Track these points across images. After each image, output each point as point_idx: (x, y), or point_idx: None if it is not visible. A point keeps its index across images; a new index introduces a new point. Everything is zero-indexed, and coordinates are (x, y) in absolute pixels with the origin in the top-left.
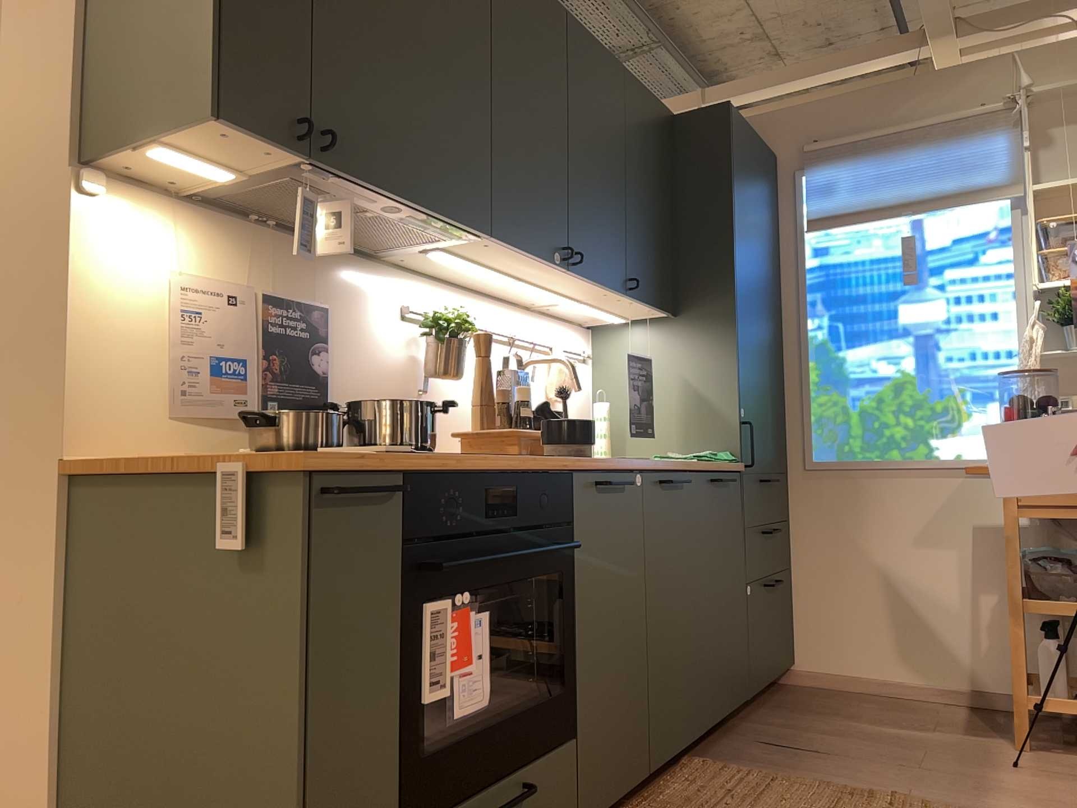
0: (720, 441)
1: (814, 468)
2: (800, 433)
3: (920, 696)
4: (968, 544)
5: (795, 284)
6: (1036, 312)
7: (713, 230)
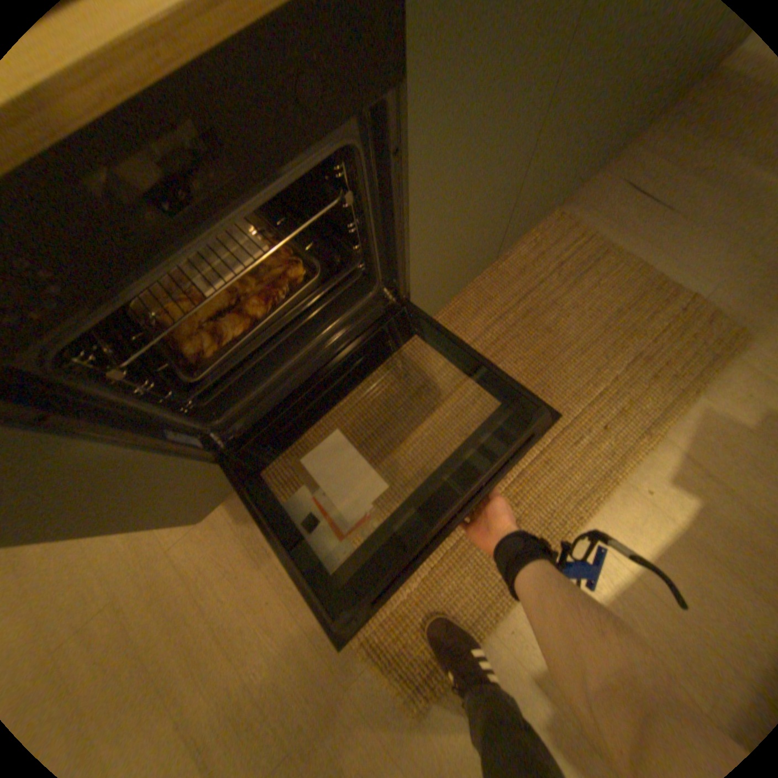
0: None
1: None
2: None
3: None
4: None
5: None
6: None
7: None
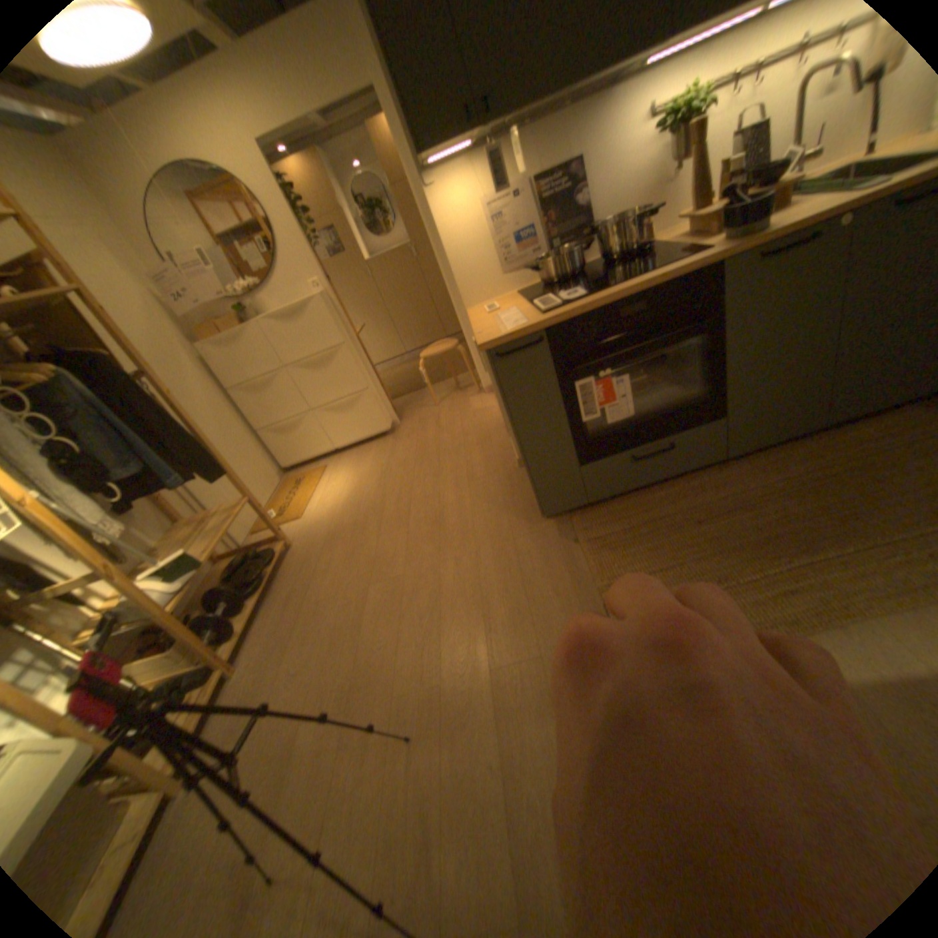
0: None
1: None
2: None
3: None
4: None
5: None
6: None
7: None
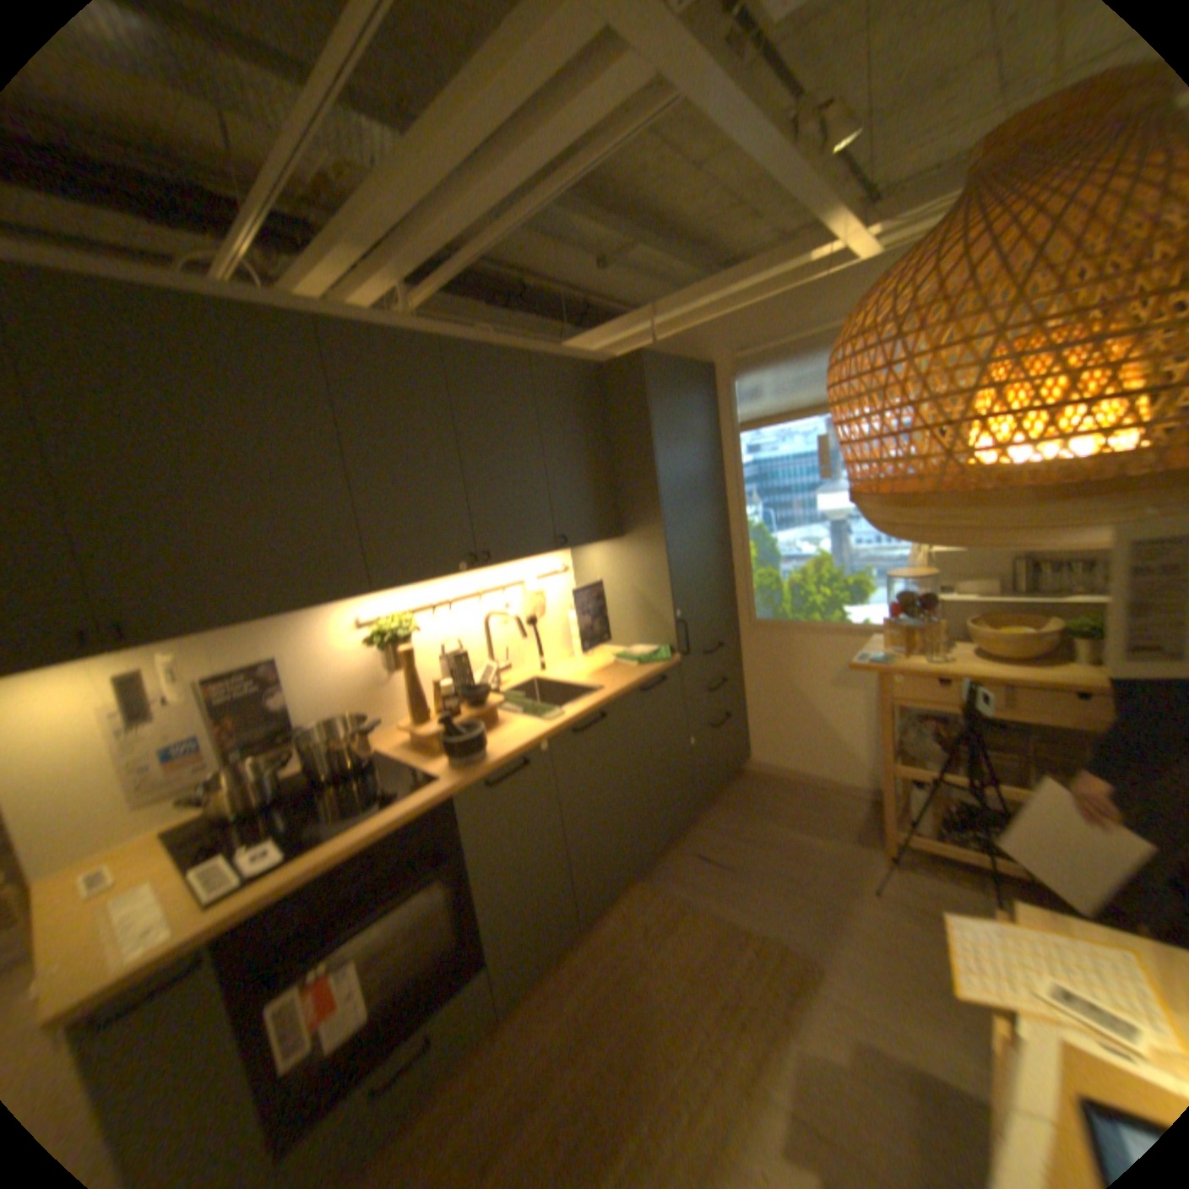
0: (660, 636)
1: (755, 624)
2: (744, 596)
3: (835, 790)
4: (872, 688)
5: (733, 477)
6: None
7: (640, 466)
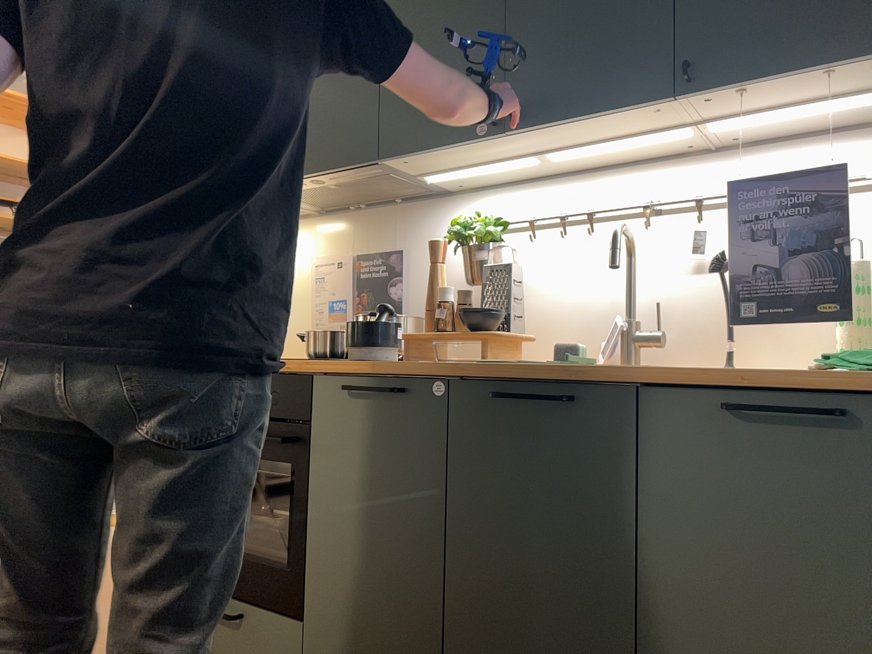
0: None
1: None
2: None
3: None
4: None
5: None
6: None
7: None
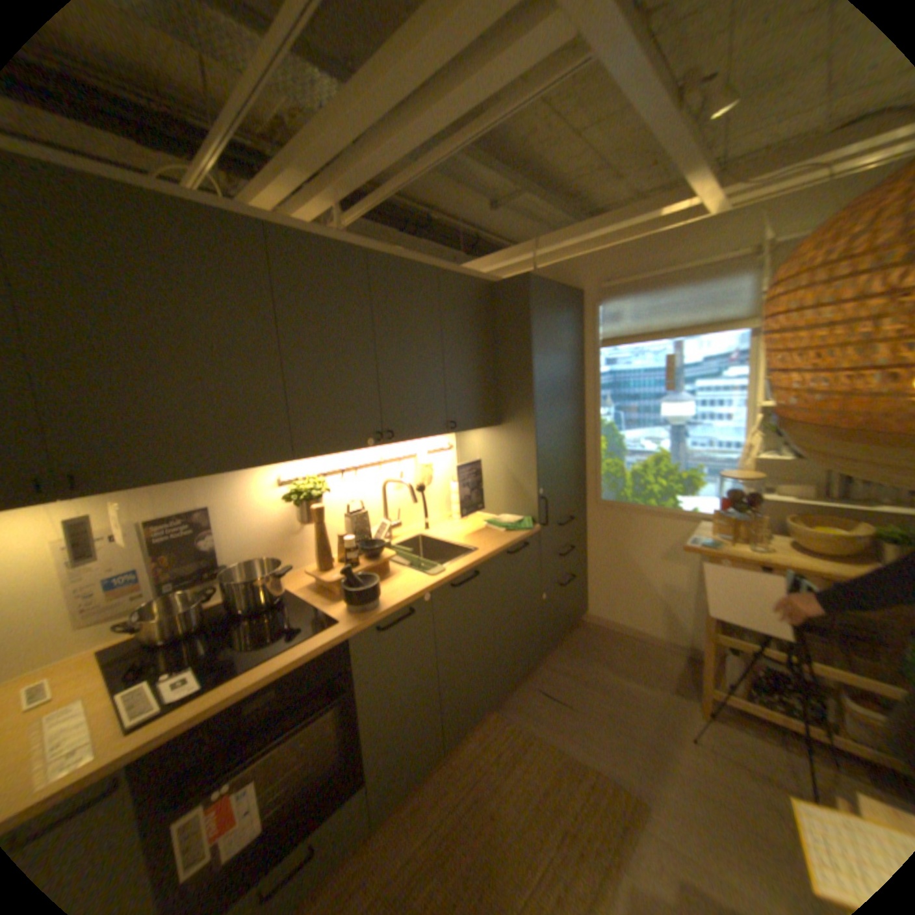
0: (526, 509)
1: (601, 504)
2: (594, 481)
3: (658, 646)
4: (697, 565)
5: (593, 383)
6: (760, 424)
7: (520, 369)
